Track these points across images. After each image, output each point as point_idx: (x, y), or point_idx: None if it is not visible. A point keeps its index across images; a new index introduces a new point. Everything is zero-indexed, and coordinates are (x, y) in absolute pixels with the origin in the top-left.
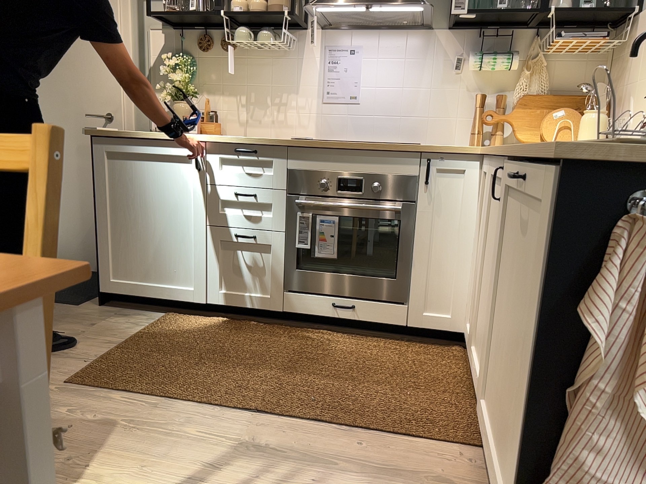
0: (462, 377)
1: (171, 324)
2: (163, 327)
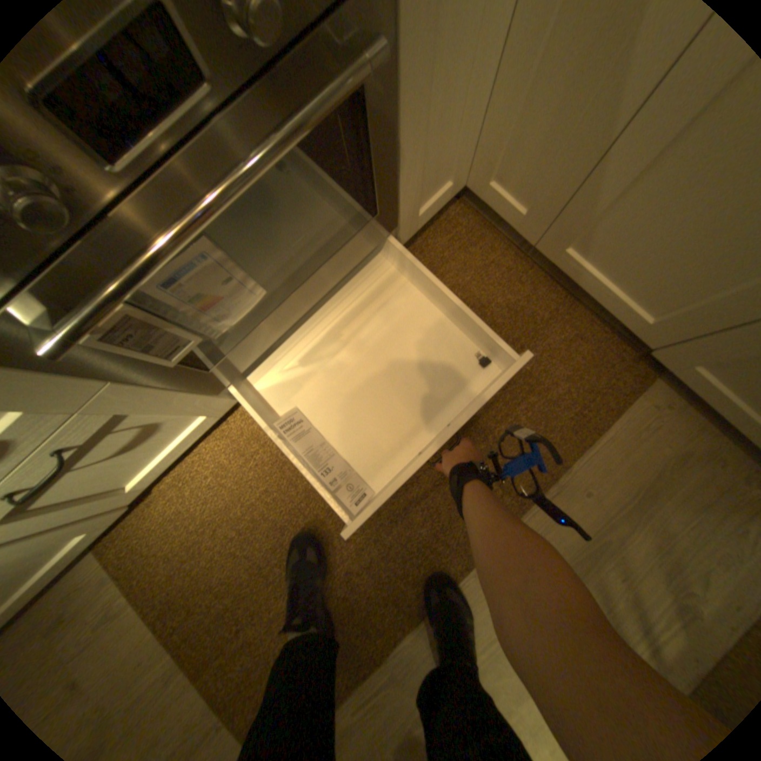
0: (517, 264)
1: (143, 567)
2: (149, 584)
